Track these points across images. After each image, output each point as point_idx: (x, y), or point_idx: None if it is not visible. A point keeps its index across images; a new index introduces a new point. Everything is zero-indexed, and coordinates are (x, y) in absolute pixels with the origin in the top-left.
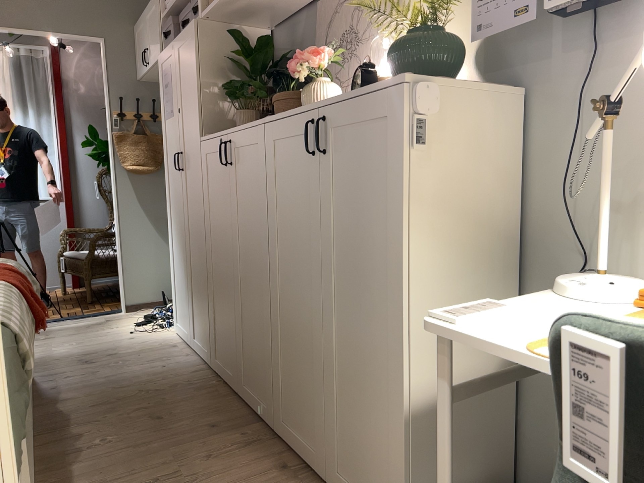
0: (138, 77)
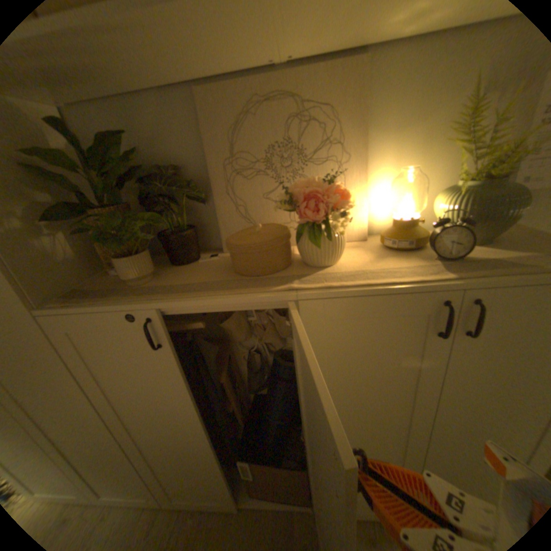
0: None
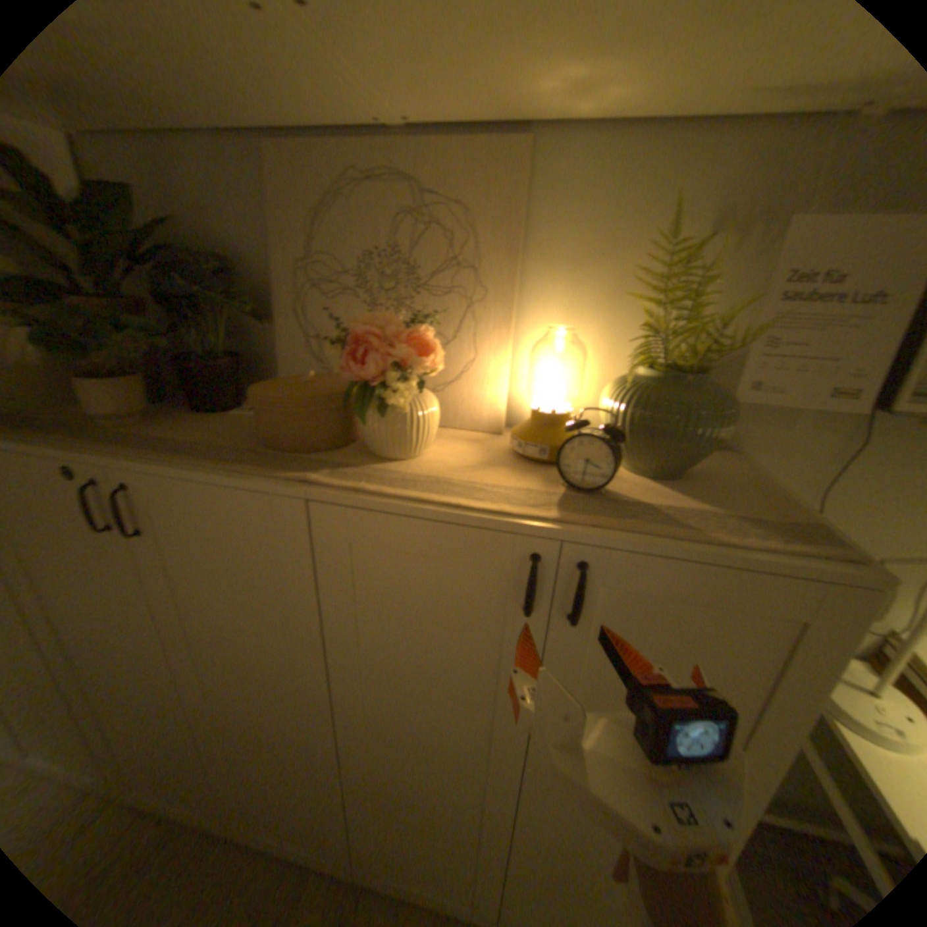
0: None
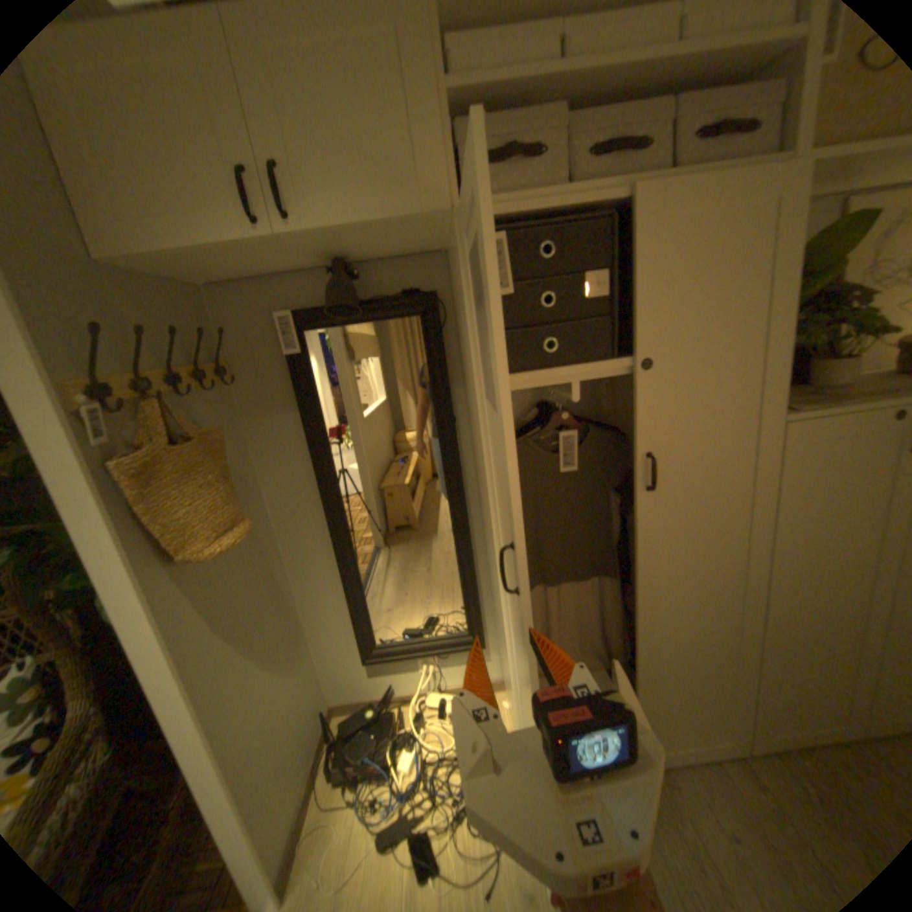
0: (122, 256)
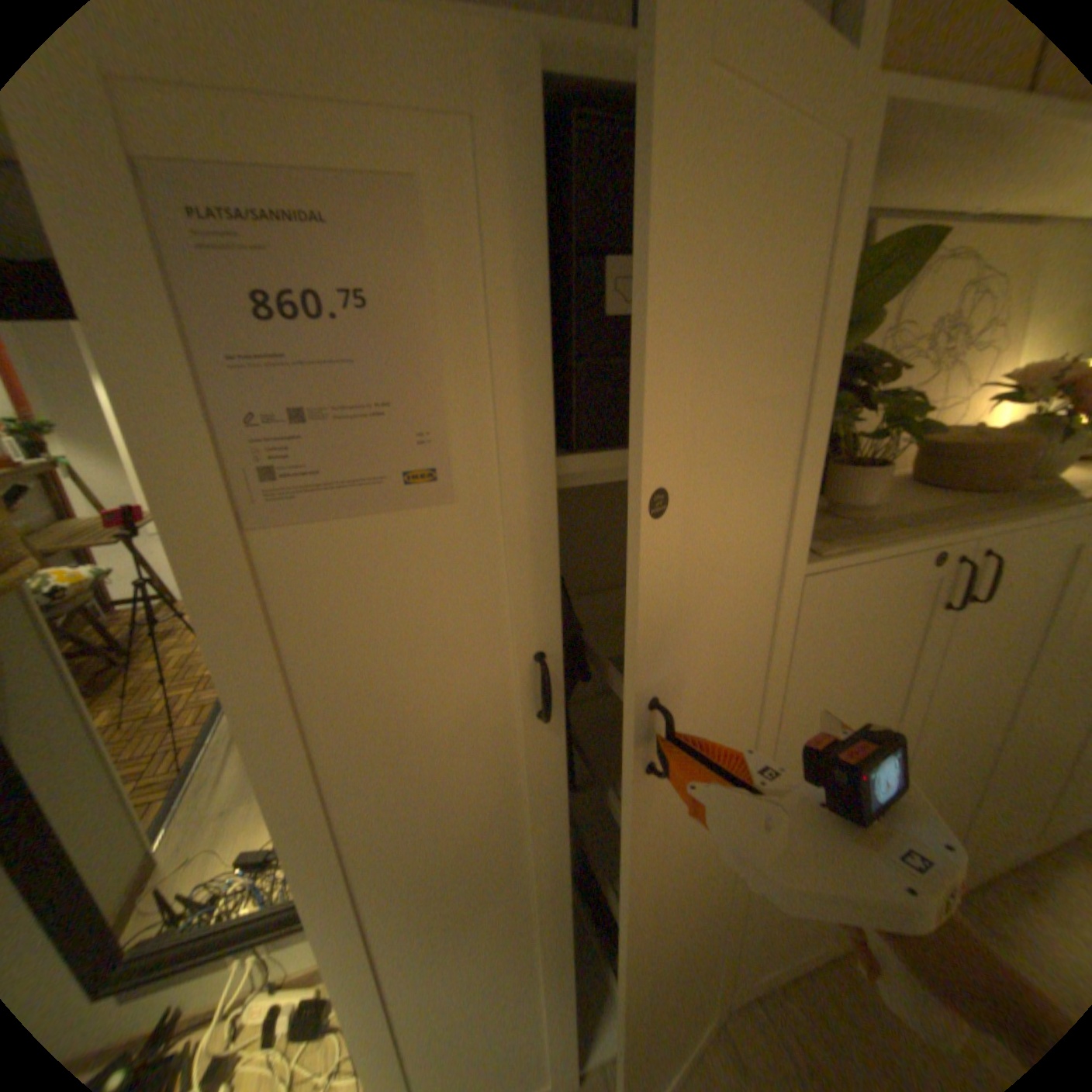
0: None
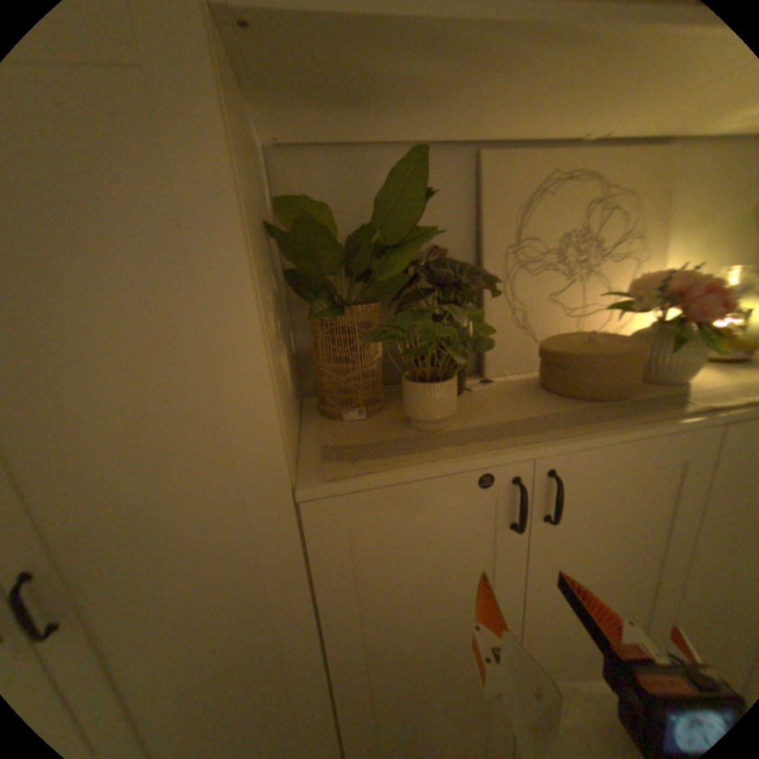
0: None
